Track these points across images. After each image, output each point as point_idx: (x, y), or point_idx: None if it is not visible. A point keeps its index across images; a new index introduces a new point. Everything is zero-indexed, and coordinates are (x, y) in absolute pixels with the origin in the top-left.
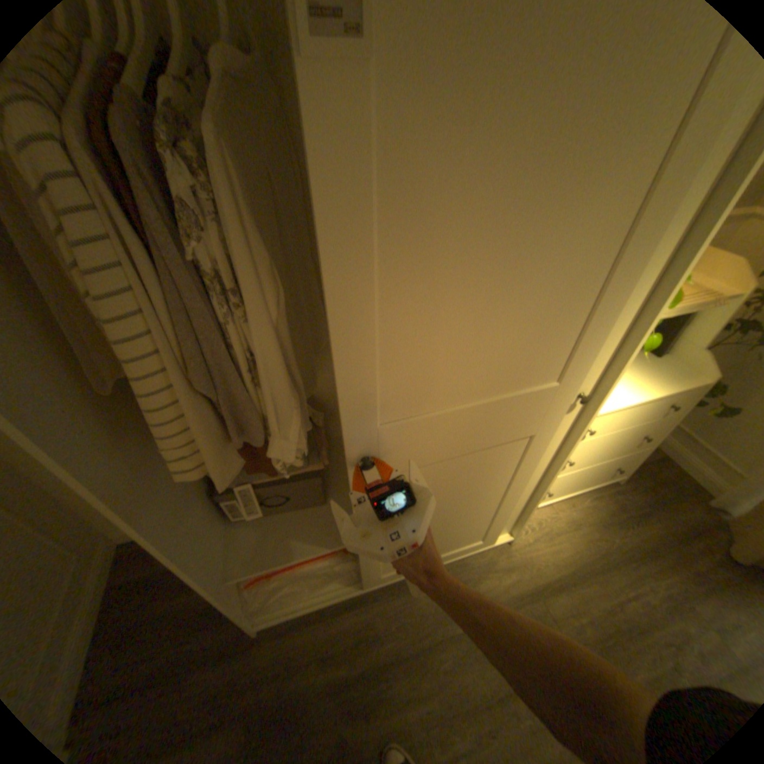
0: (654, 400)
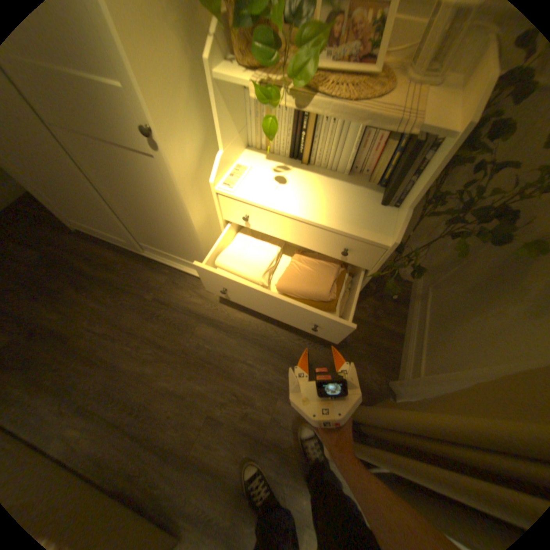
0: (308, 221)
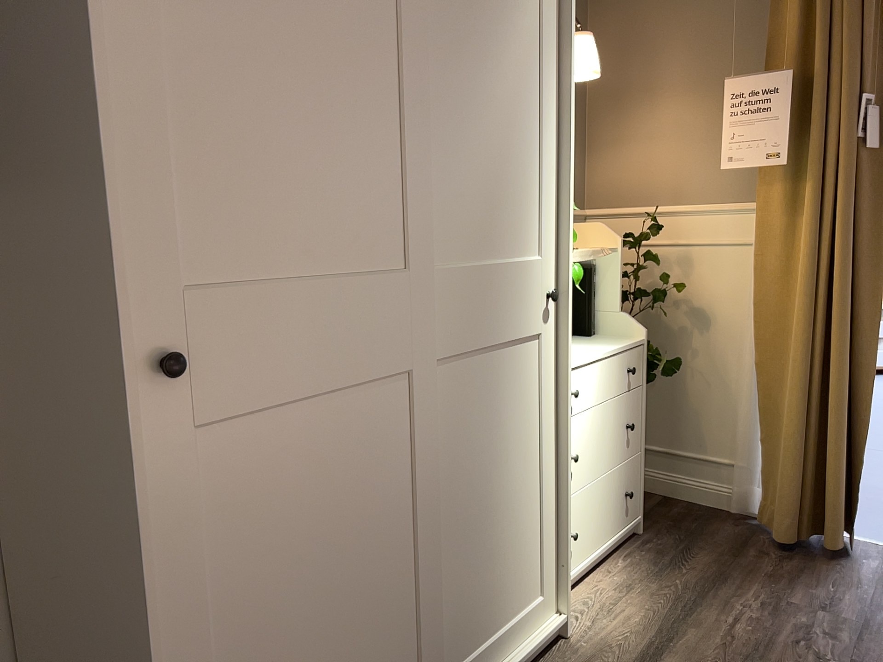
0: (599, 351)
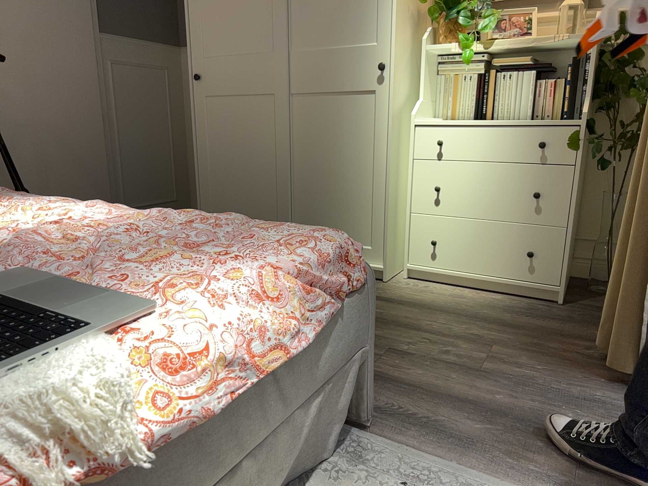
0: (501, 123)
